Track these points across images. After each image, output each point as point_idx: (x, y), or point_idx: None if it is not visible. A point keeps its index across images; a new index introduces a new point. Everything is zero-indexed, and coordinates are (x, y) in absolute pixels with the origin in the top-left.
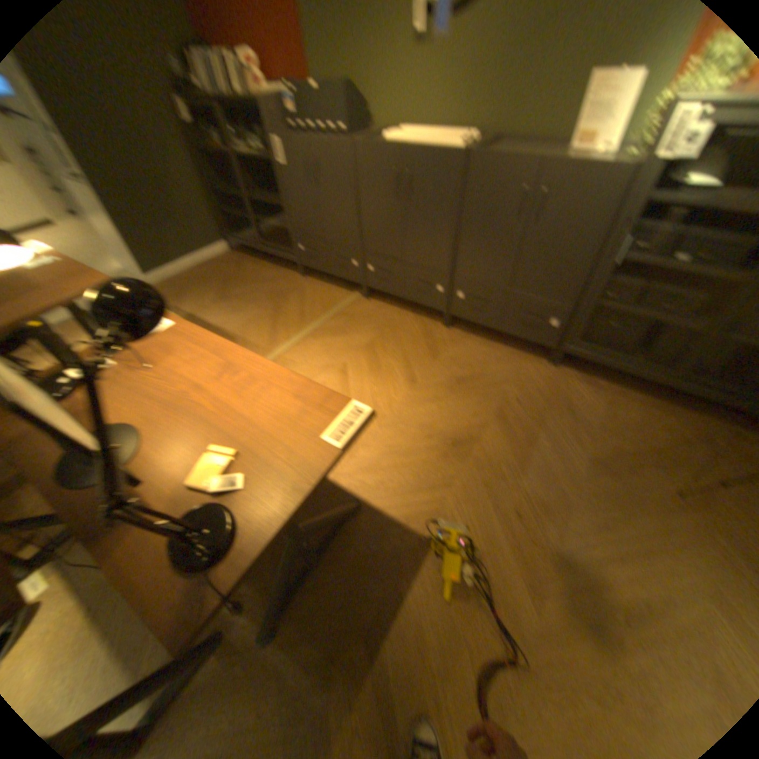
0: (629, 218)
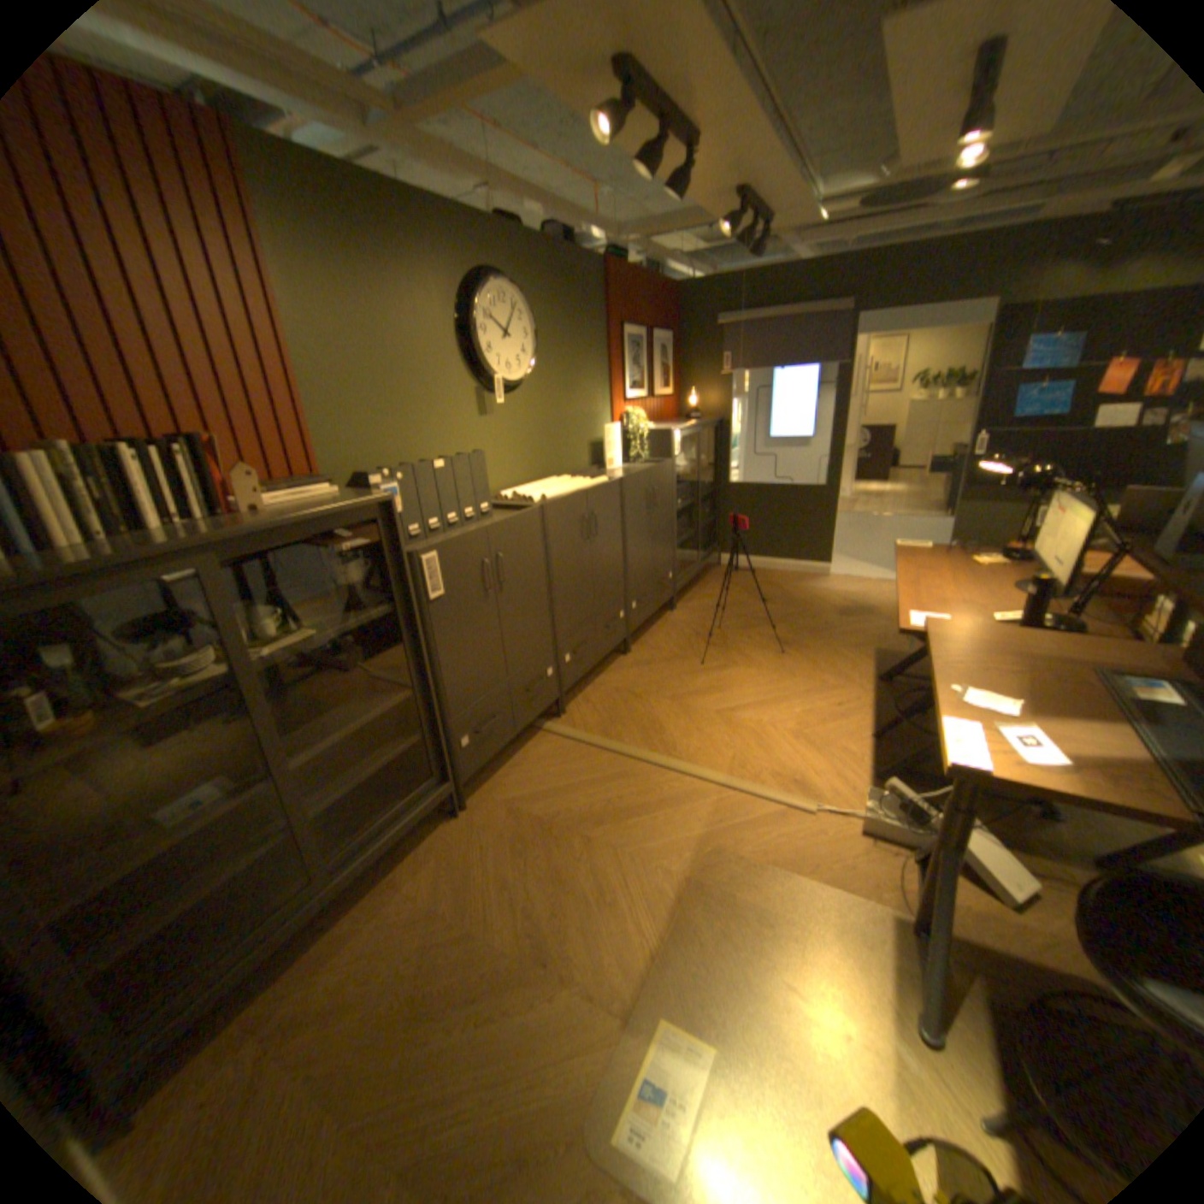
0: (675, 490)
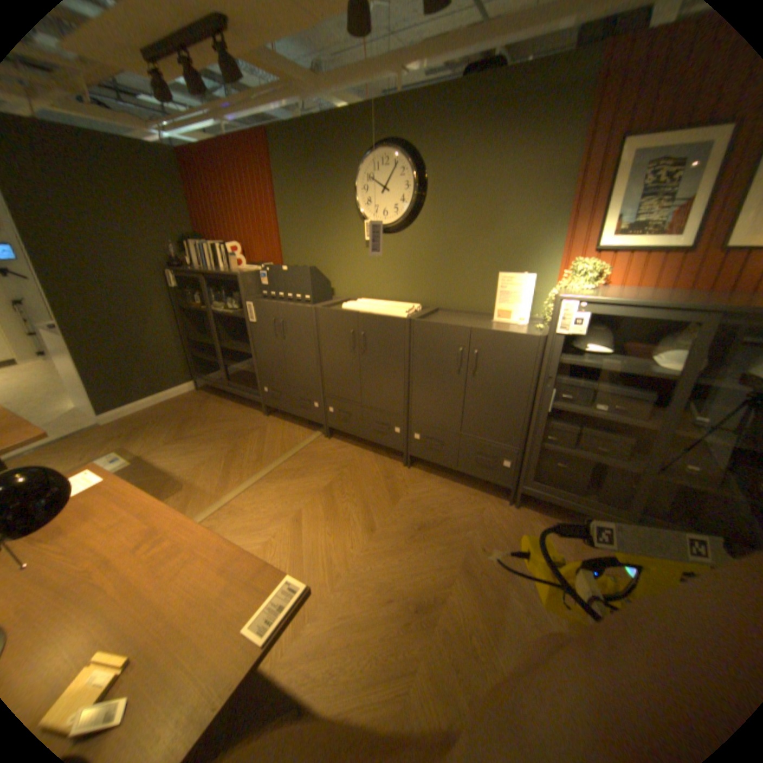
0: (549, 377)
